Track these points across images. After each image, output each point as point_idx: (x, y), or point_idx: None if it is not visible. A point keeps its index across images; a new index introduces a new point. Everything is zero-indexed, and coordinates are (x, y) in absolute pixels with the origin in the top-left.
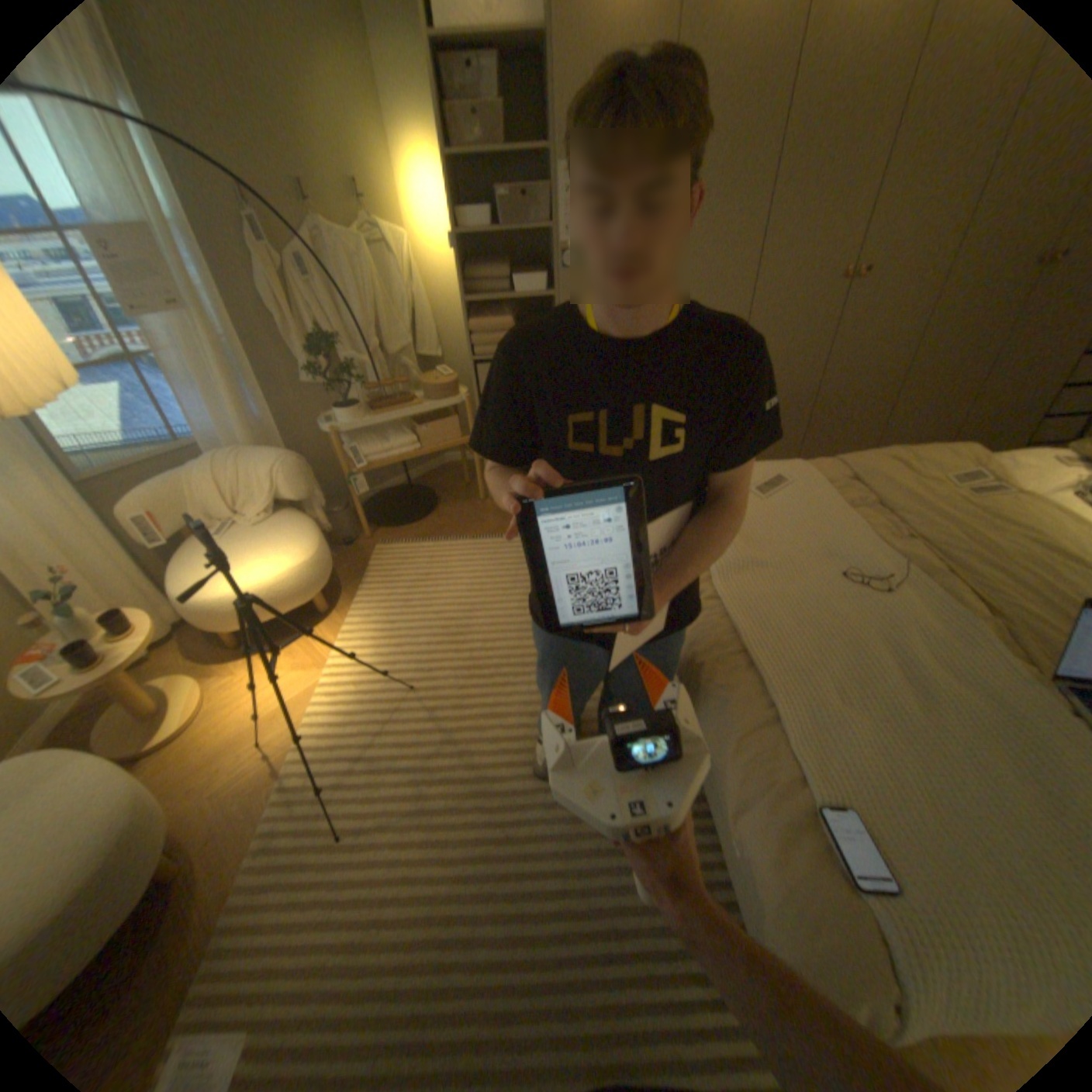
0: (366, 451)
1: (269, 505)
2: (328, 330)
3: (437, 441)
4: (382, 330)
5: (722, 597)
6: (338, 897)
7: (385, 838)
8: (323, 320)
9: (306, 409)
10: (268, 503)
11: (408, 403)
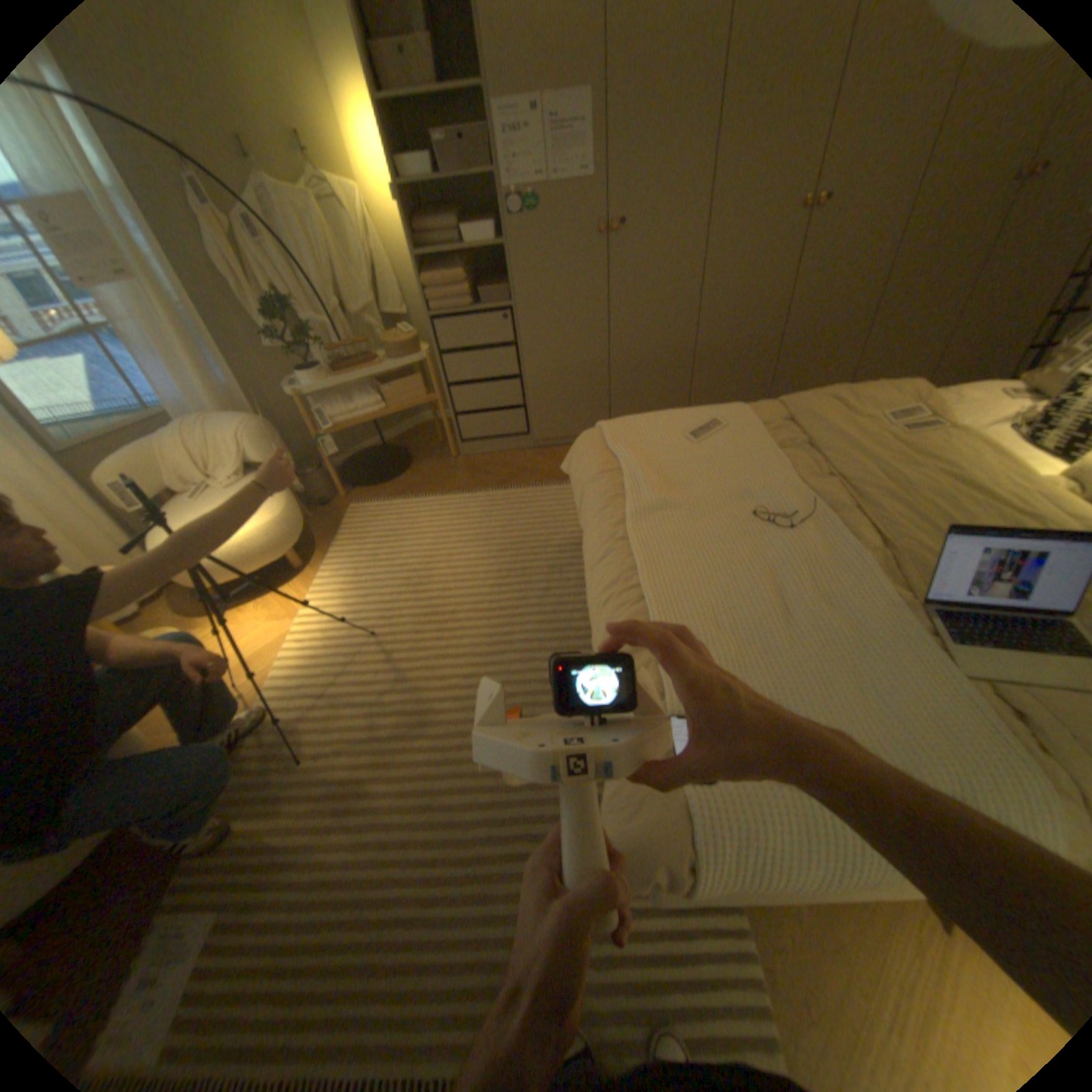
0: (332, 413)
1: (239, 468)
2: (286, 292)
3: (403, 400)
4: (341, 290)
5: (631, 537)
6: (297, 809)
7: (340, 762)
8: (280, 283)
9: (273, 374)
10: (238, 466)
11: (370, 364)
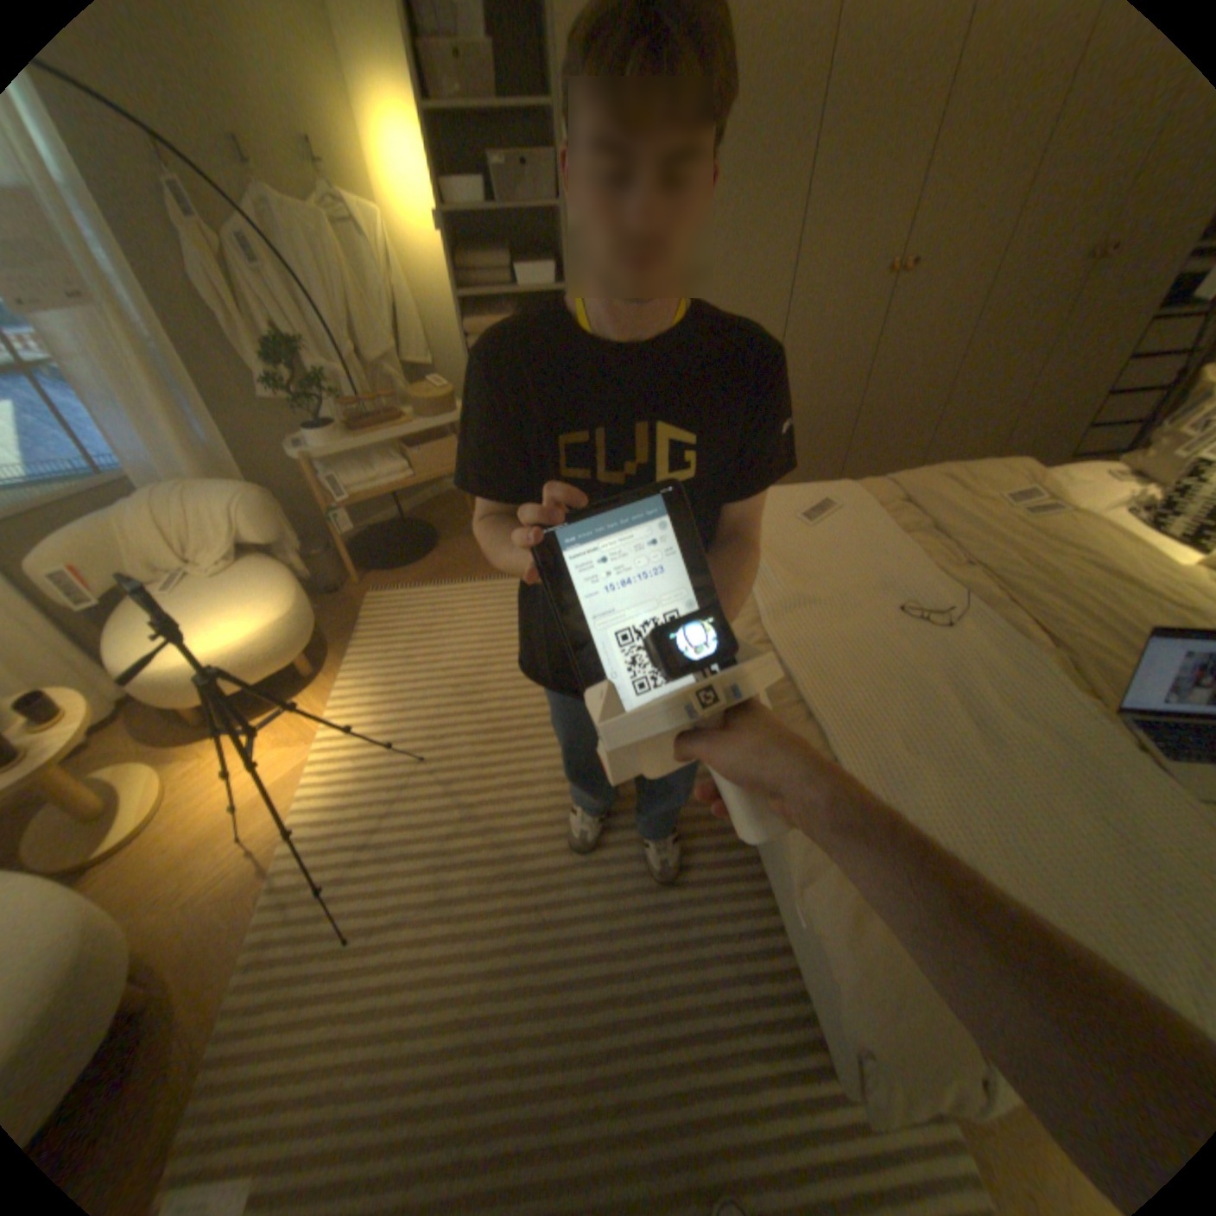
0: (347, 481)
1: (229, 551)
2: (289, 332)
3: (433, 467)
4: (357, 332)
5: (774, 641)
6: (350, 1008)
7: (401, 936)
8: (281, 319)
9: (267, 431)
10: (228, 549)
11: (395, 422)
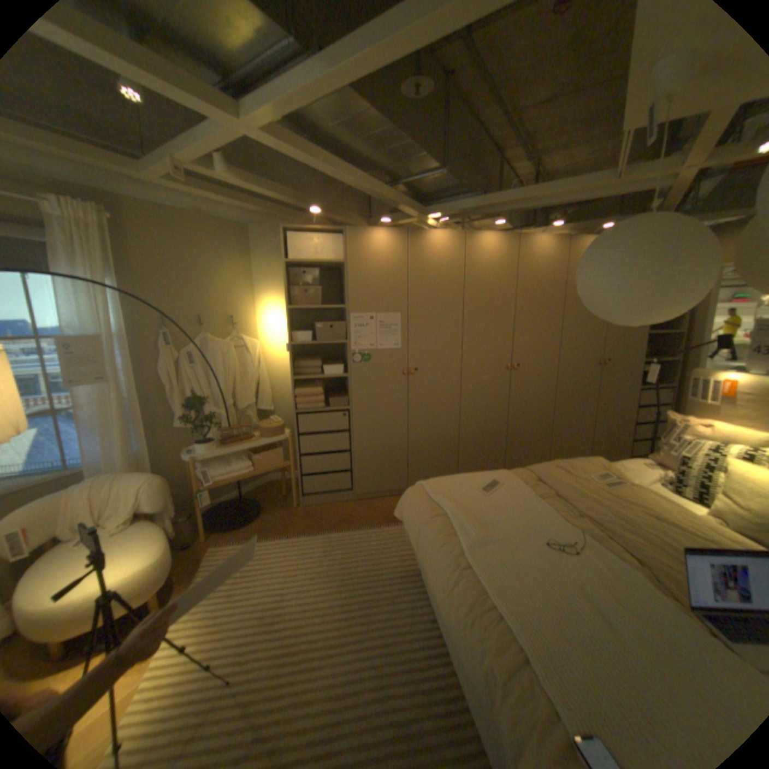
0: (214, 473)
1: (130, 518)
2: (201, 395)
3: (267, 465)
4: (237, 395)
5: (474, 566)
6: None
7: None
8: (199, 389)
9: (174, 445)
10: (130, 516)
11: (249, 440)
